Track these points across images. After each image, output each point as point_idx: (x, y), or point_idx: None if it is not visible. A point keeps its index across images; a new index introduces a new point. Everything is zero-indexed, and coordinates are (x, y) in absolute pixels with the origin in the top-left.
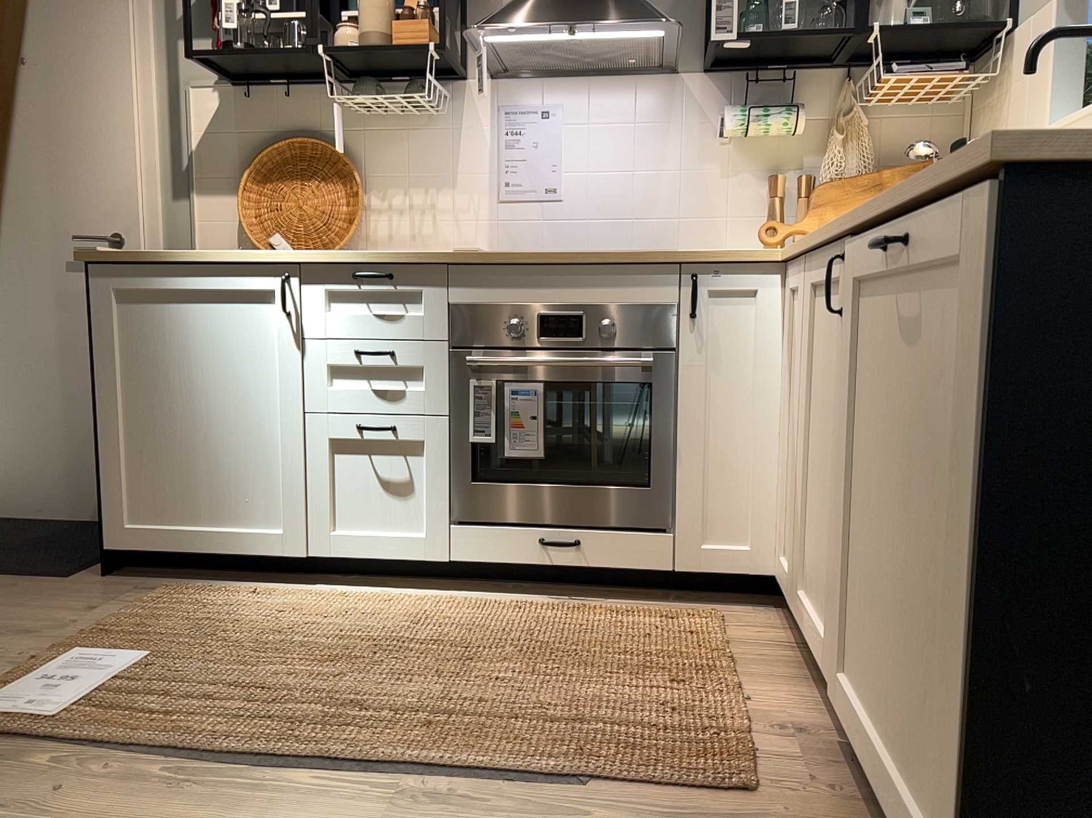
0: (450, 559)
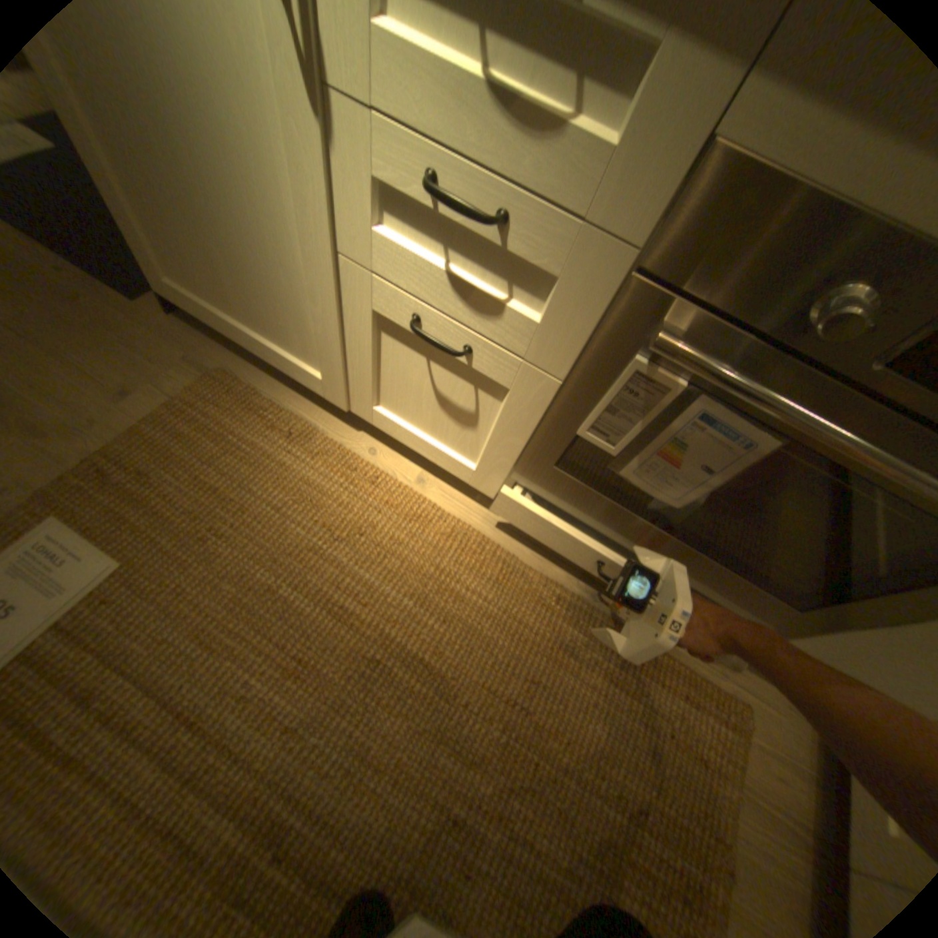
0: (499, 497)
